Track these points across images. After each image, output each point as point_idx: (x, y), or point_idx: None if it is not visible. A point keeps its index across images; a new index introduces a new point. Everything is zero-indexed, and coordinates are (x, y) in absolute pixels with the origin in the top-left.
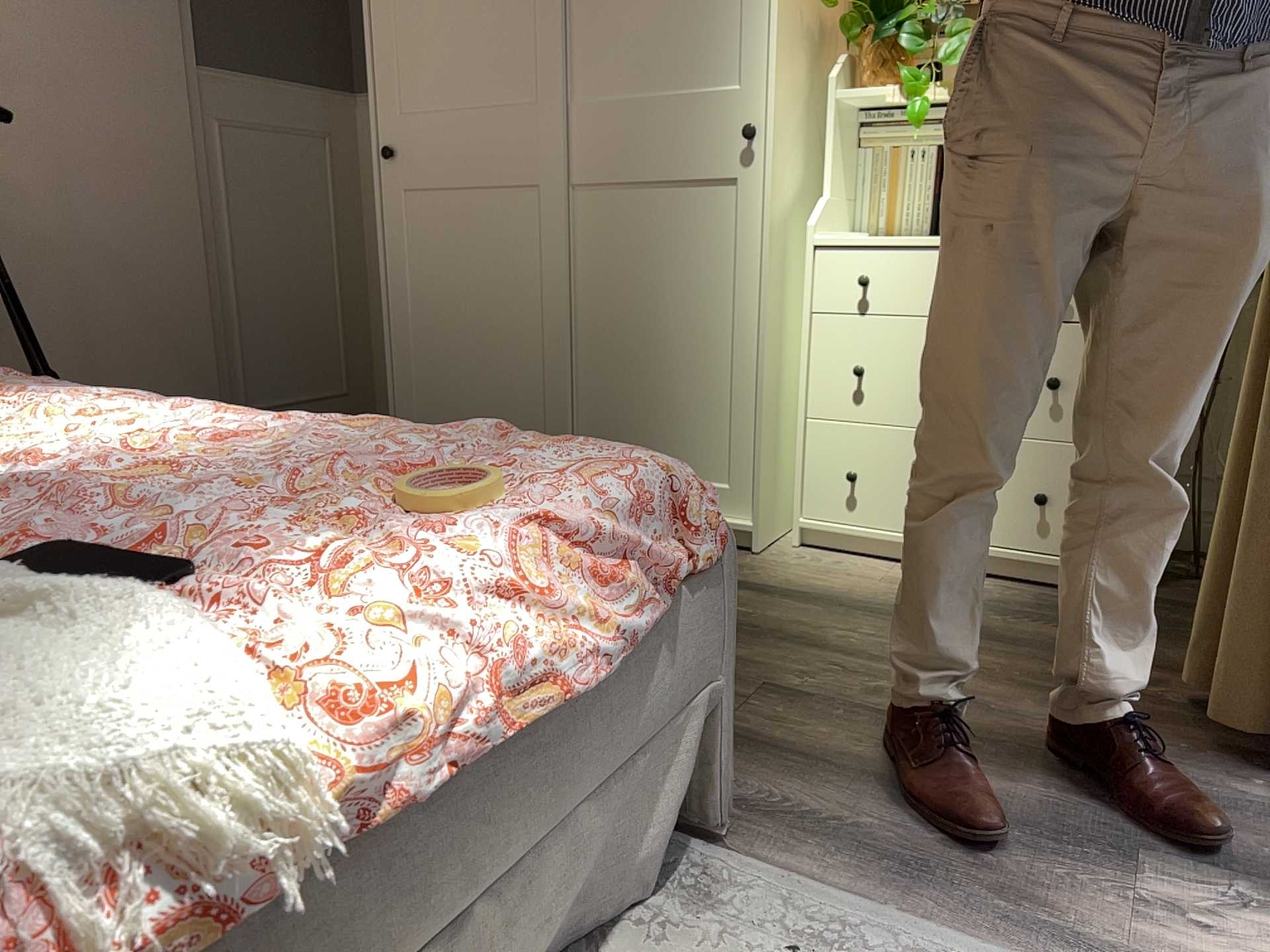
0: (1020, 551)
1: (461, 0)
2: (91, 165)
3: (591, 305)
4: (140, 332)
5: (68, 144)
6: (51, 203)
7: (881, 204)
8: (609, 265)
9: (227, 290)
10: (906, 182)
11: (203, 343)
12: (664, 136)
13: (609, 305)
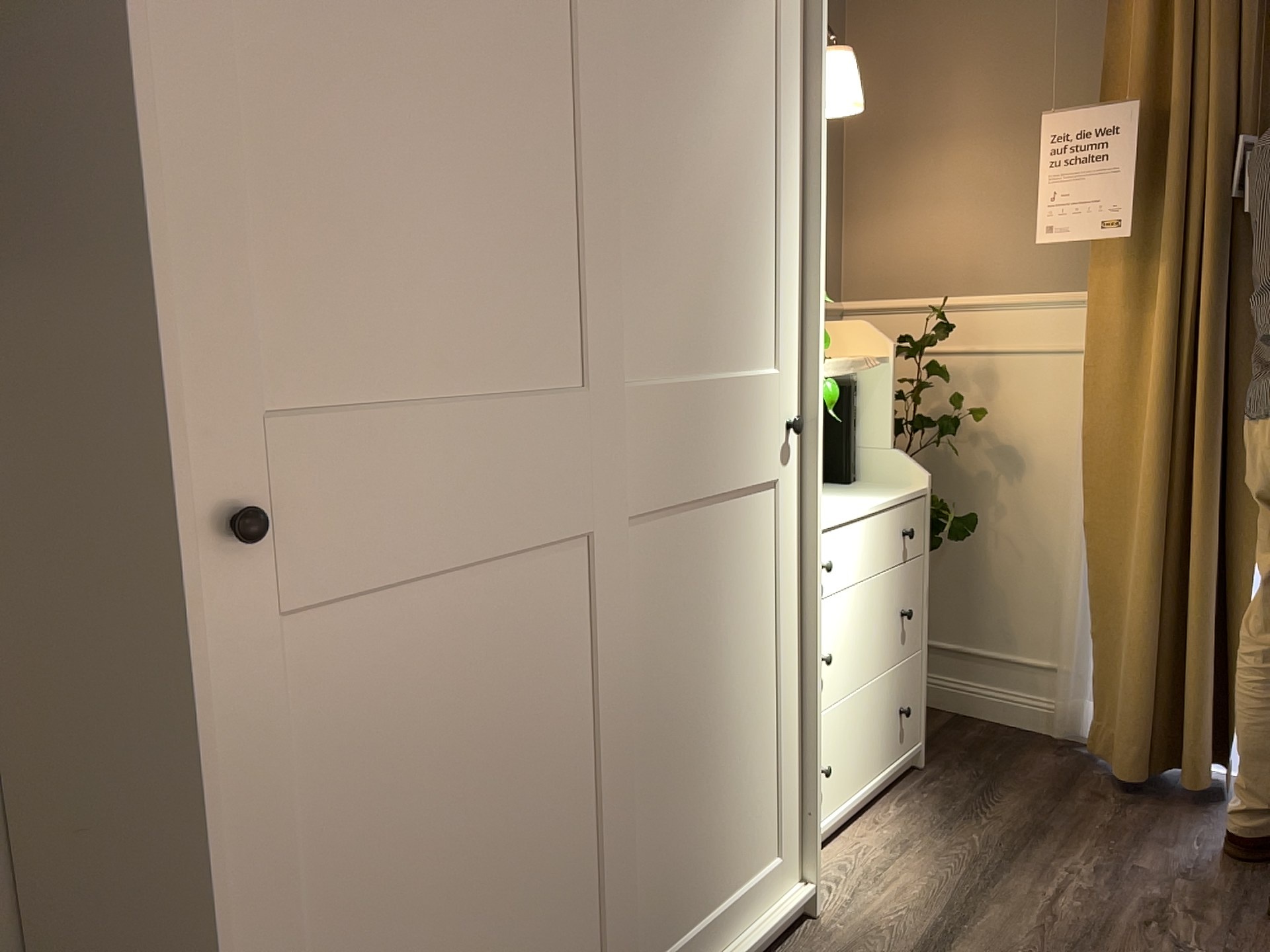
0: (896, 763)
1: (436, 157)
2: None
3: (640, 706)
4: None
5: None
6: None
7: None
8: (660, 634)
9: None
10: None
11: None
12: (721, 432)
13: (661, 696)
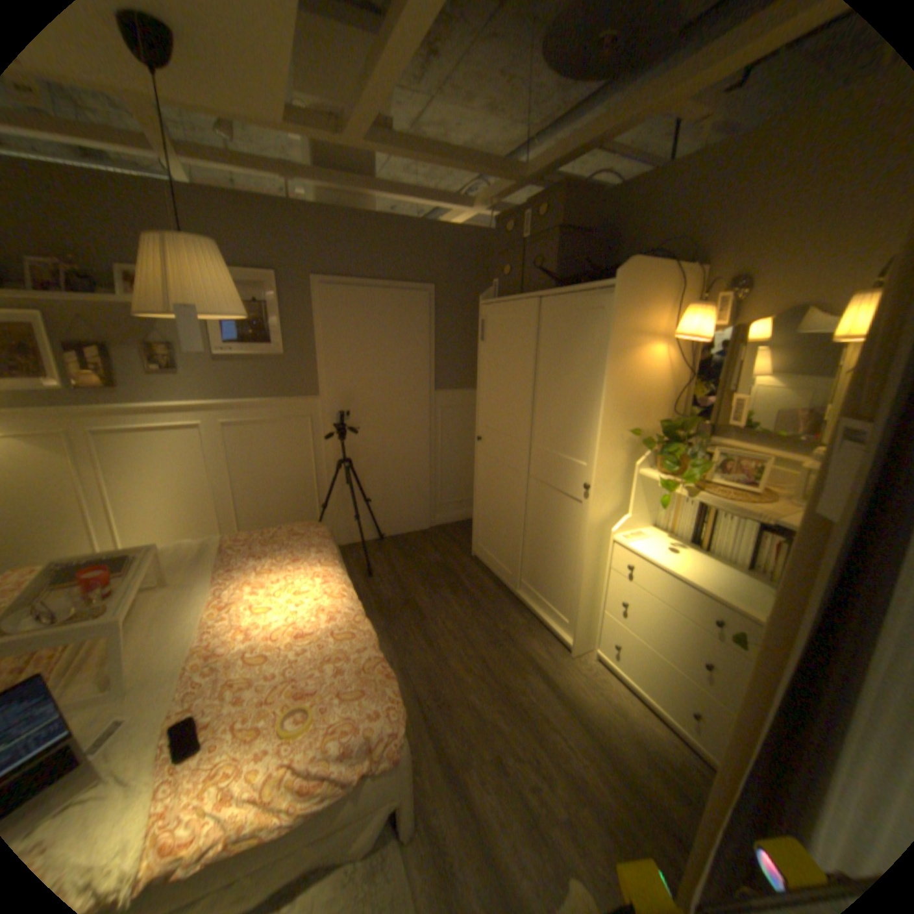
0: (686, 731)
1: (503, 392)
2: (391, 430)
3: (532, 522)
4: (402, 481)
5: (385, 424)
6: (377, 443)
7: (670, 516)
8: (538, 511)
9: (436, 464)
10: (683, 512)
11: (424, 483)
12: (560, 471)
13: (537, 526)
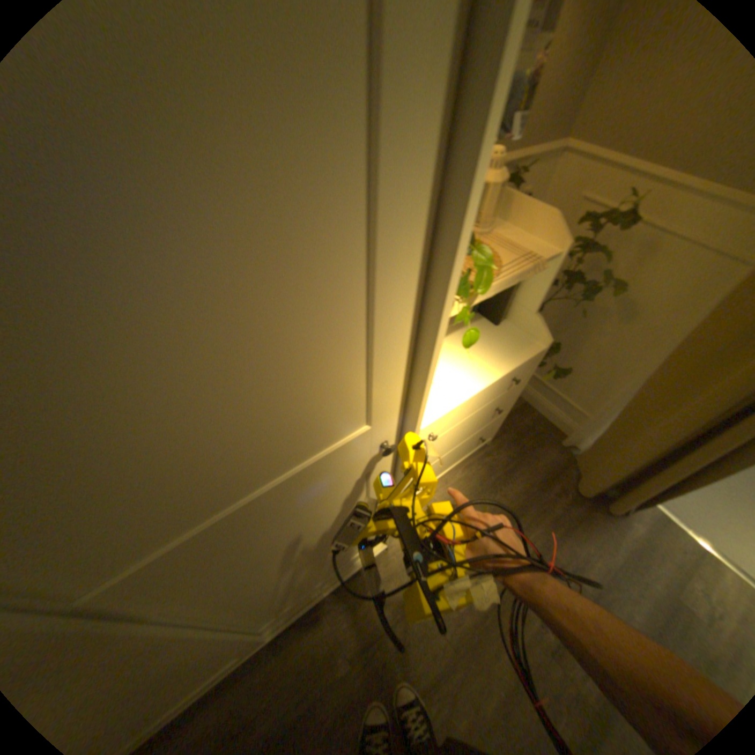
0: (468, 454)
1: None
2: None
3: (233, 606)
4: None
5: None
6: None
7: None
8: (242, 586)
9: None
10: None
11: None
12: (282, 504)
13: (253, 592)
